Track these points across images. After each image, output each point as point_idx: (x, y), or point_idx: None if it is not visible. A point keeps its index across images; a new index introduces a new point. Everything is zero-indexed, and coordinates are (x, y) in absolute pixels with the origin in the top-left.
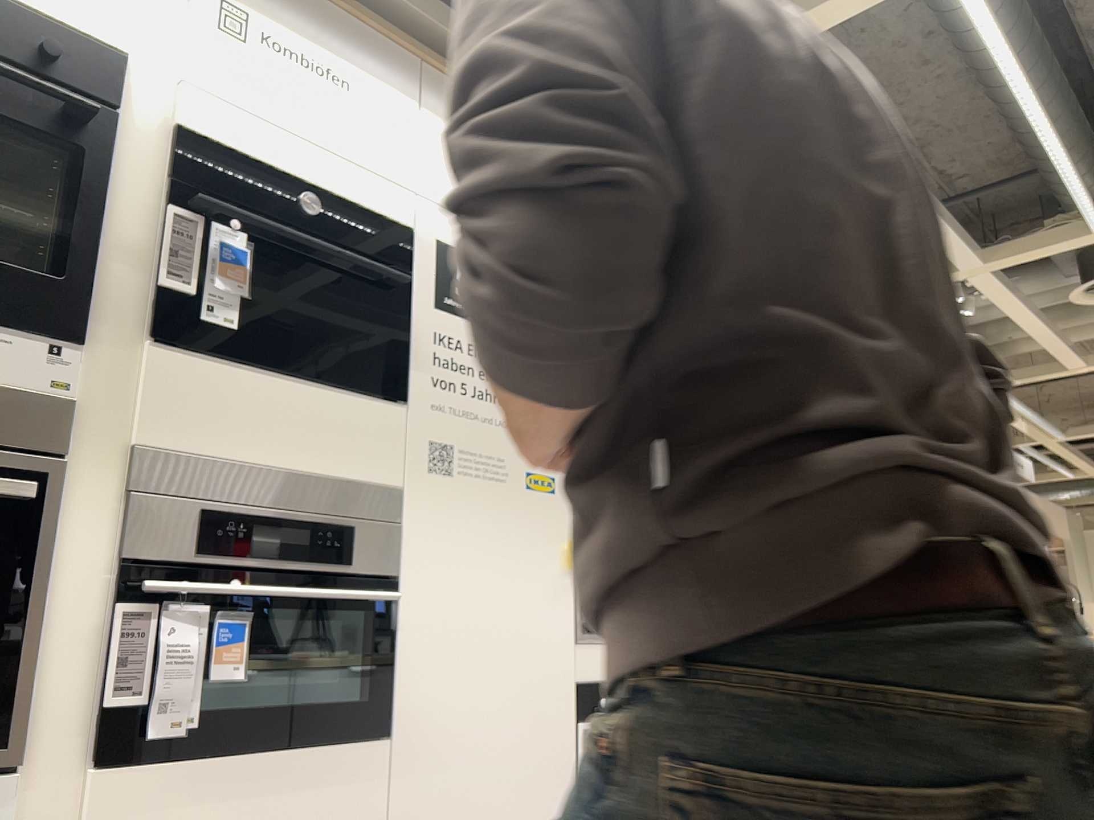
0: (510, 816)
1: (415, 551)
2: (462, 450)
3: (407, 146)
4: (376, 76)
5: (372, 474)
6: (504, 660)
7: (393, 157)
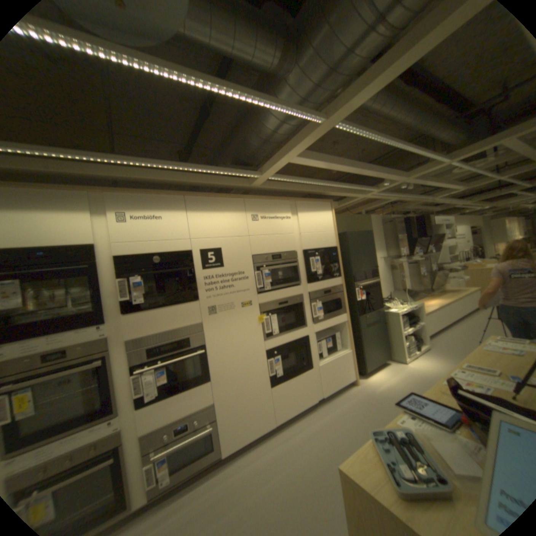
0: (248, 387)
1: (209, 336)
2: (218, 305)
3: (184, 227)
4: (169, 210)
5: (192, 322)
6: (241, 353)
7: (180, 232)
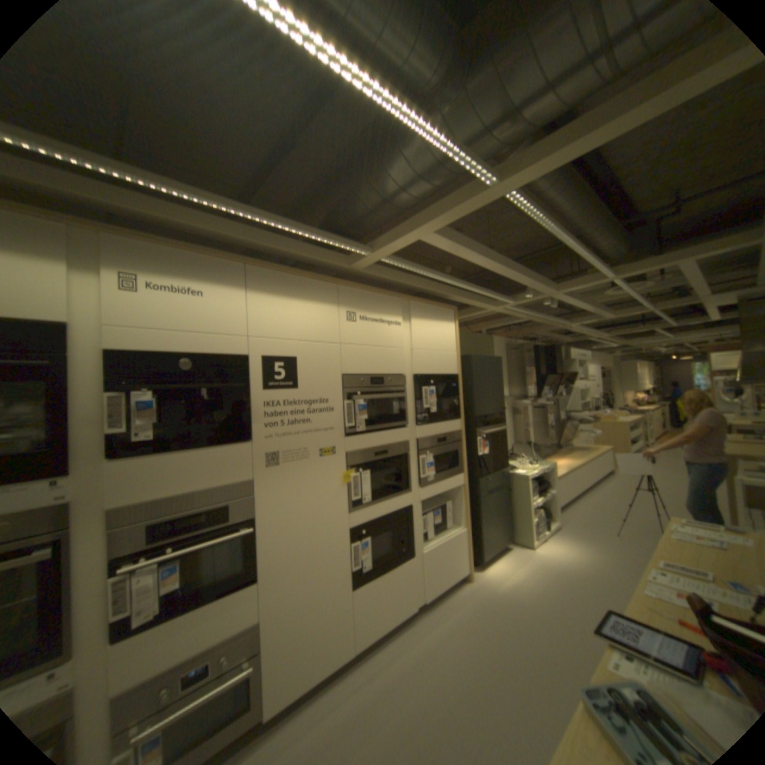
0: (317, 591)
1: (262, 504)
2: (283, 451)
3: (239, 314)
4: (217, 282)
5: (235, 478)
6: (311, 532)
7: (231, 322)
